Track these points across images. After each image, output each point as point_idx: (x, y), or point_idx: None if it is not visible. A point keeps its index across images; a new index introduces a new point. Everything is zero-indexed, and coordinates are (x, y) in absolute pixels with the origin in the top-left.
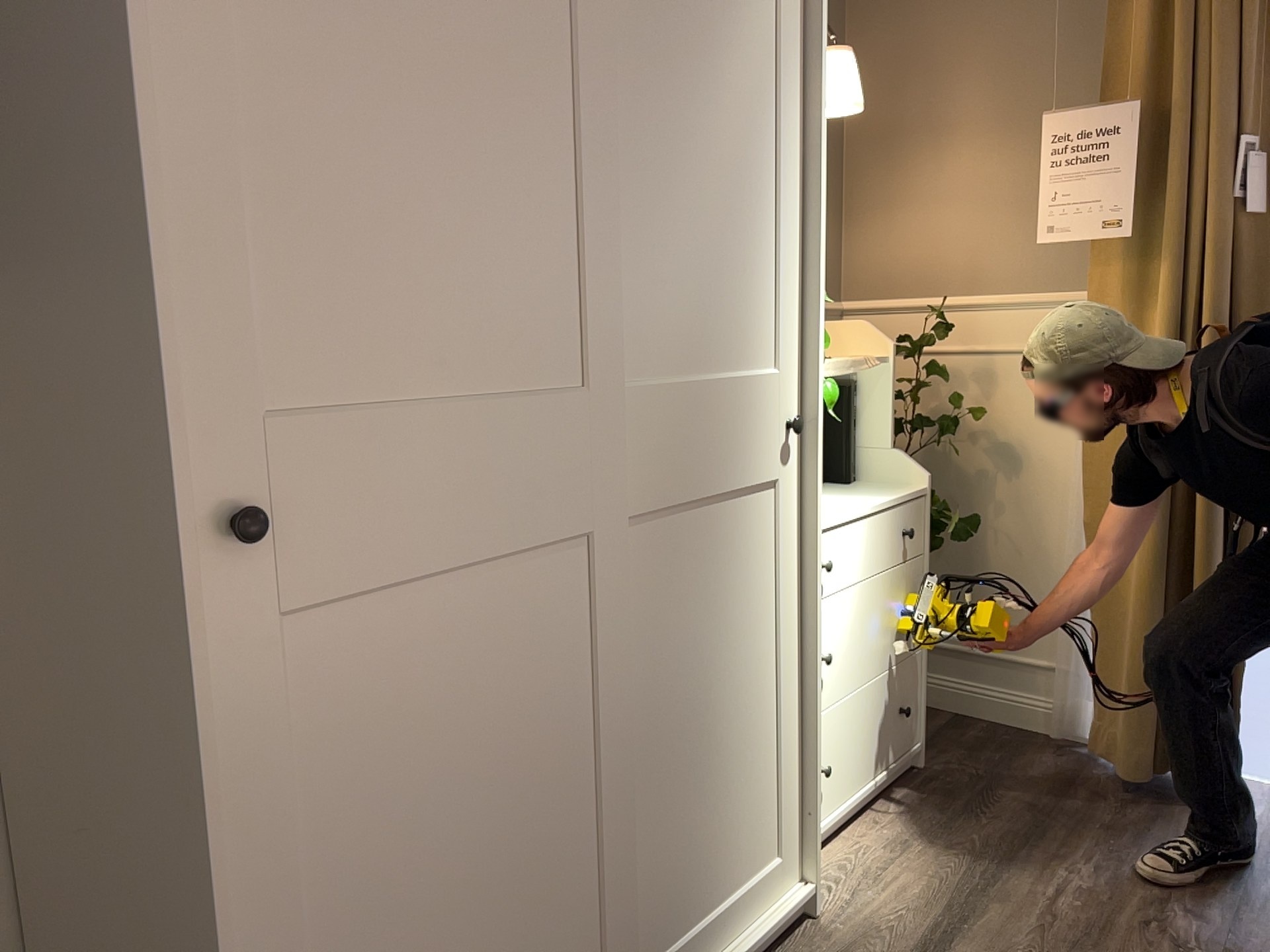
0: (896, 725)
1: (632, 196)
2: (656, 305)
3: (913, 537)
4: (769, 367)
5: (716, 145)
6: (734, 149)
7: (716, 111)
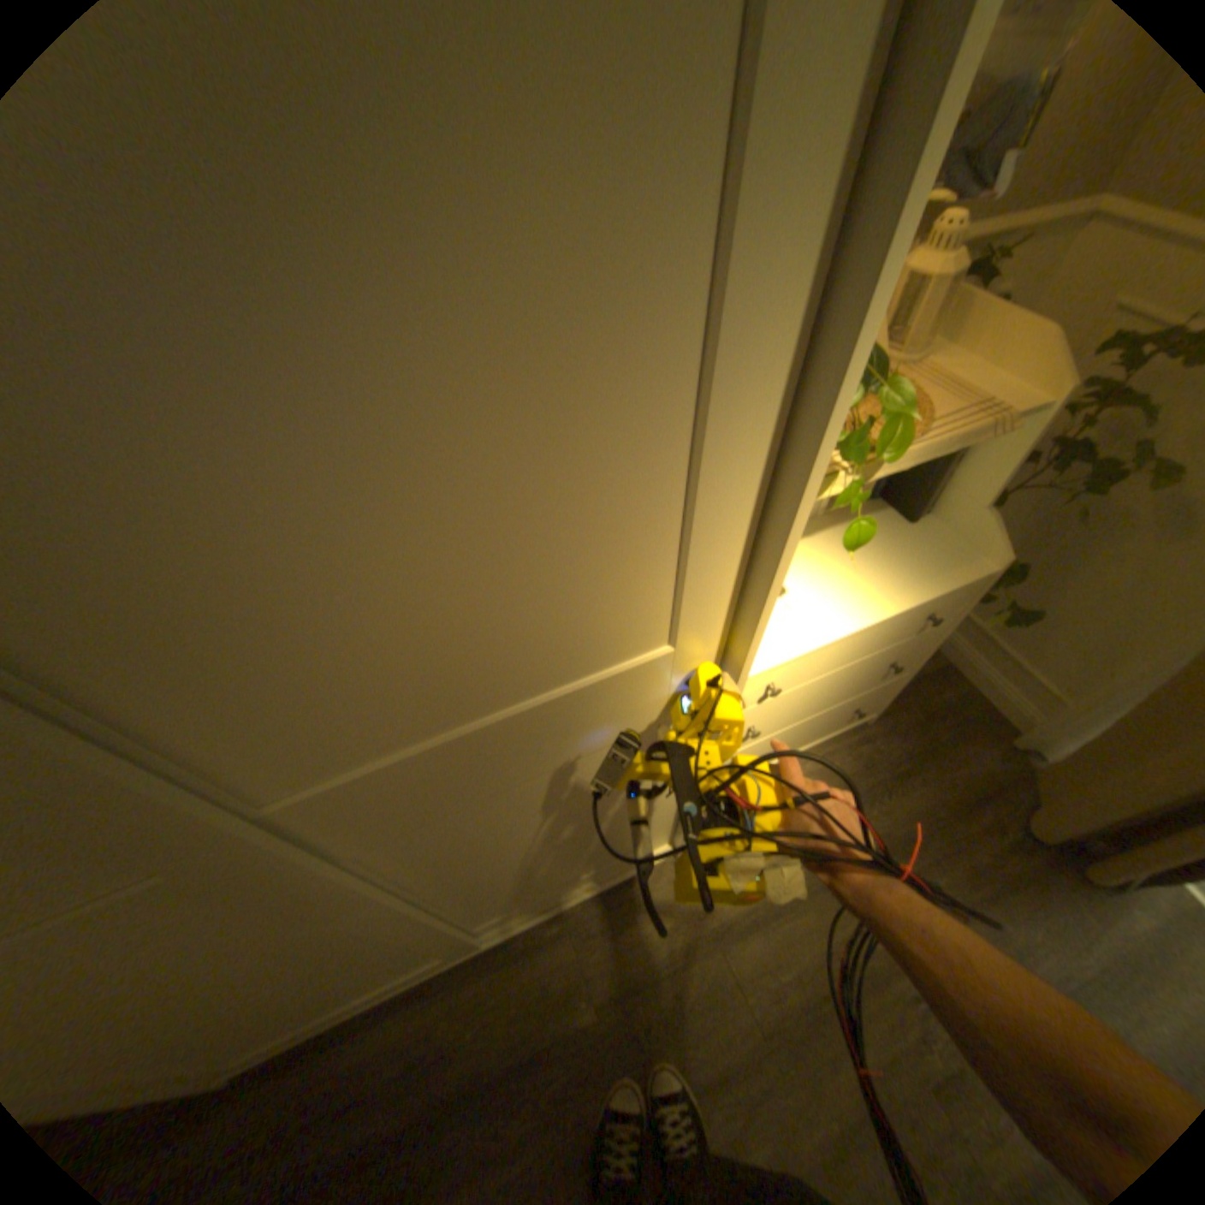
0: (842, 719)
1: (117, 630)
2: (319, 712)
3: (933, 625)
4: (645, 651)
5: (411, 394)
6: (503, 373)
7: (378, 294)
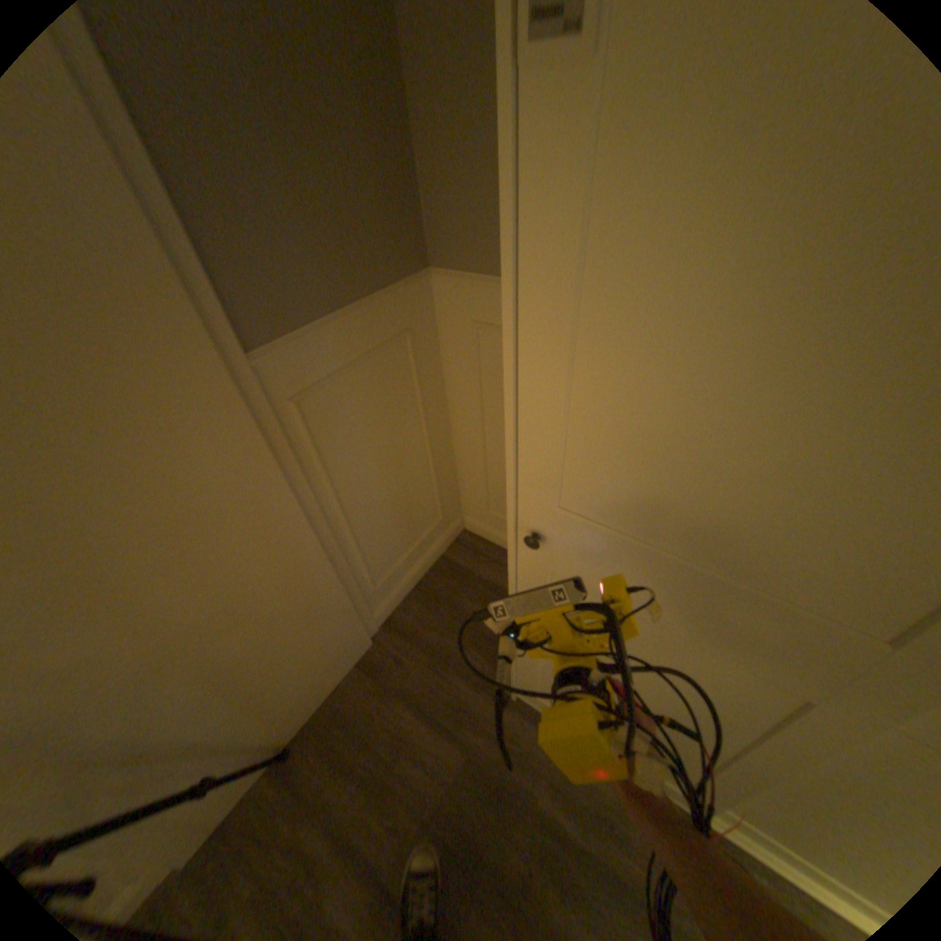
0: None
1: None
2: None
3: None
4: None
5: None
6: None
7: None
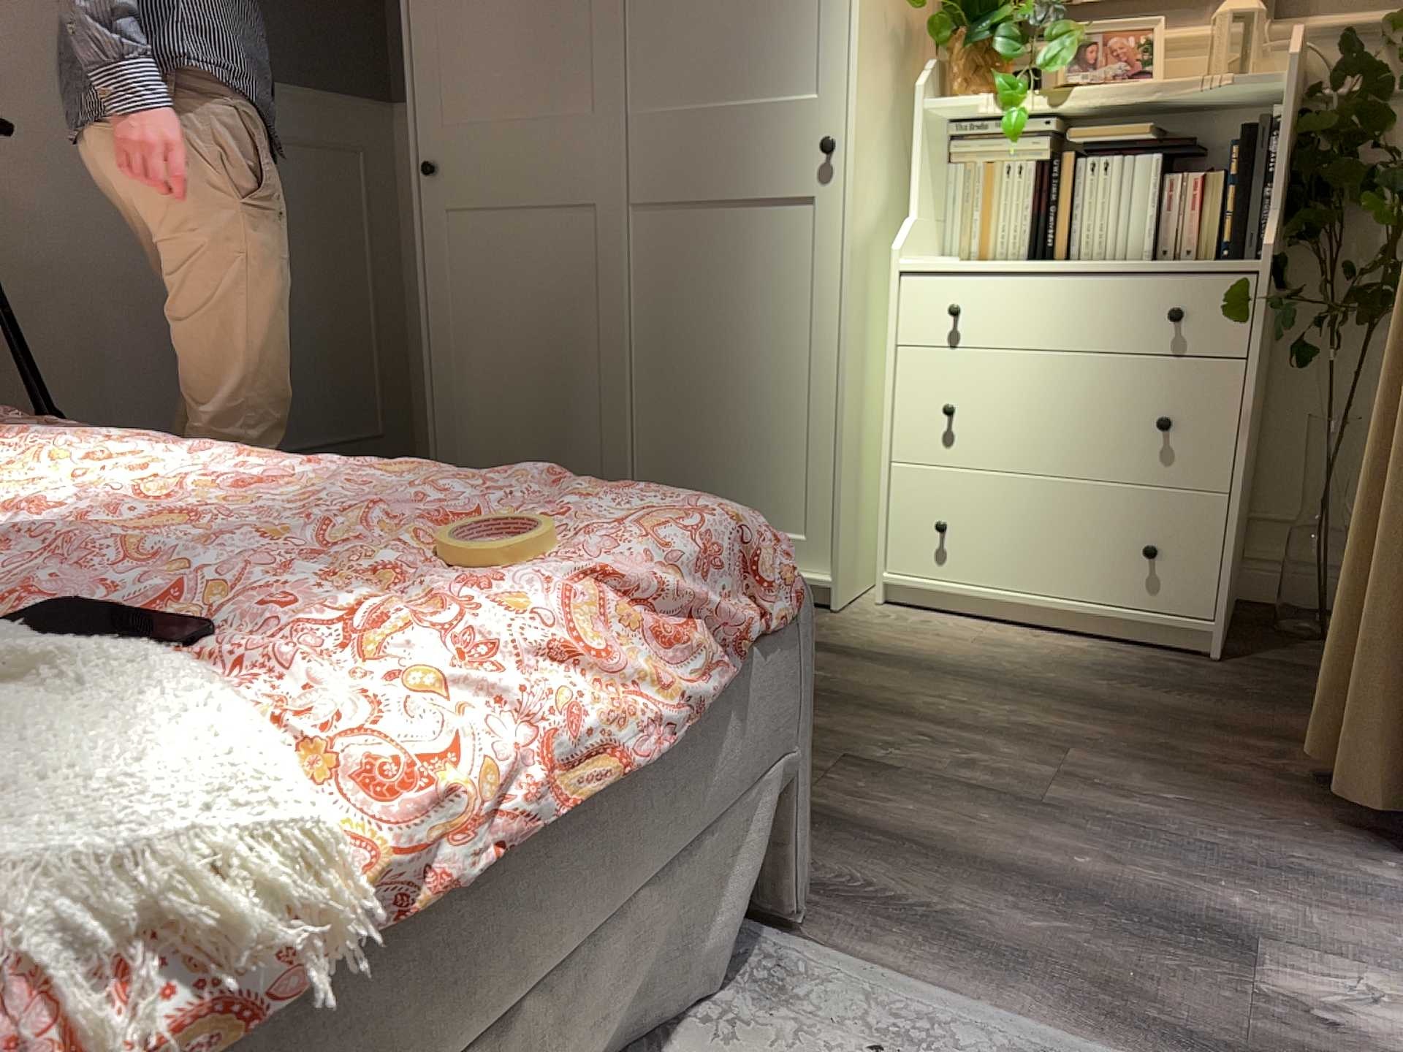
0: (1132, 562)
1: None
2: (671, 55)
3: (1172, 319)
4: (802, 95)
5: None
6: None
7: None
